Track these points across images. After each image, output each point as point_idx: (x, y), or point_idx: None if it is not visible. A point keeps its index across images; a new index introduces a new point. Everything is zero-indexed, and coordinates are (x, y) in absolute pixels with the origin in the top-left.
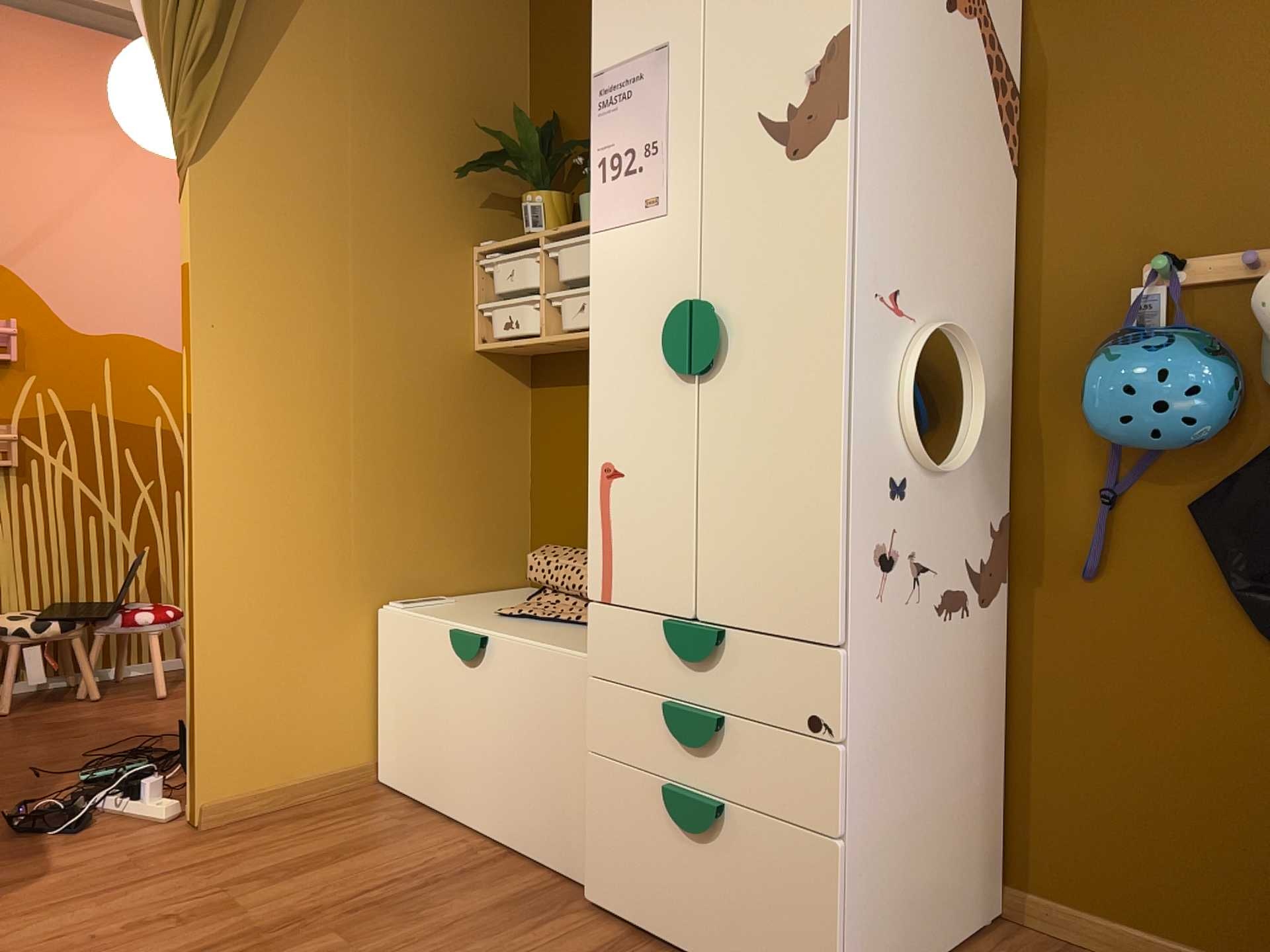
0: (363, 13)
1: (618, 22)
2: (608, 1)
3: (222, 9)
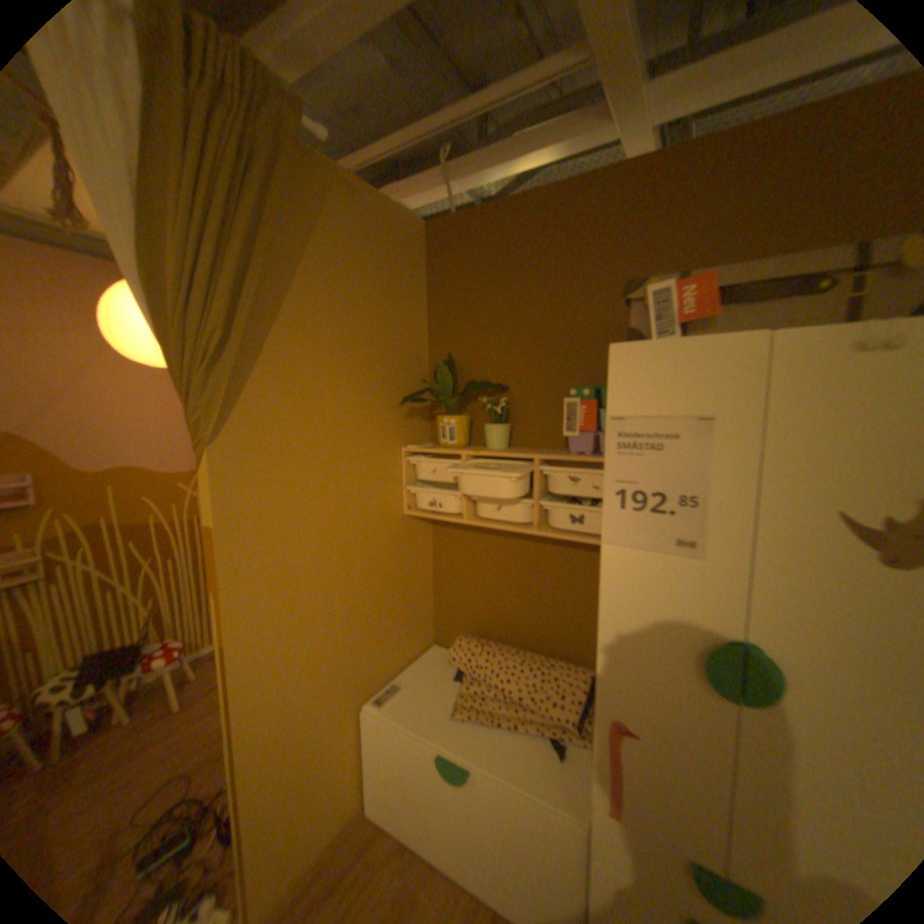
0: (329, 291)
1: (643, 378)
2: (628, 356)
3: (227, 306)
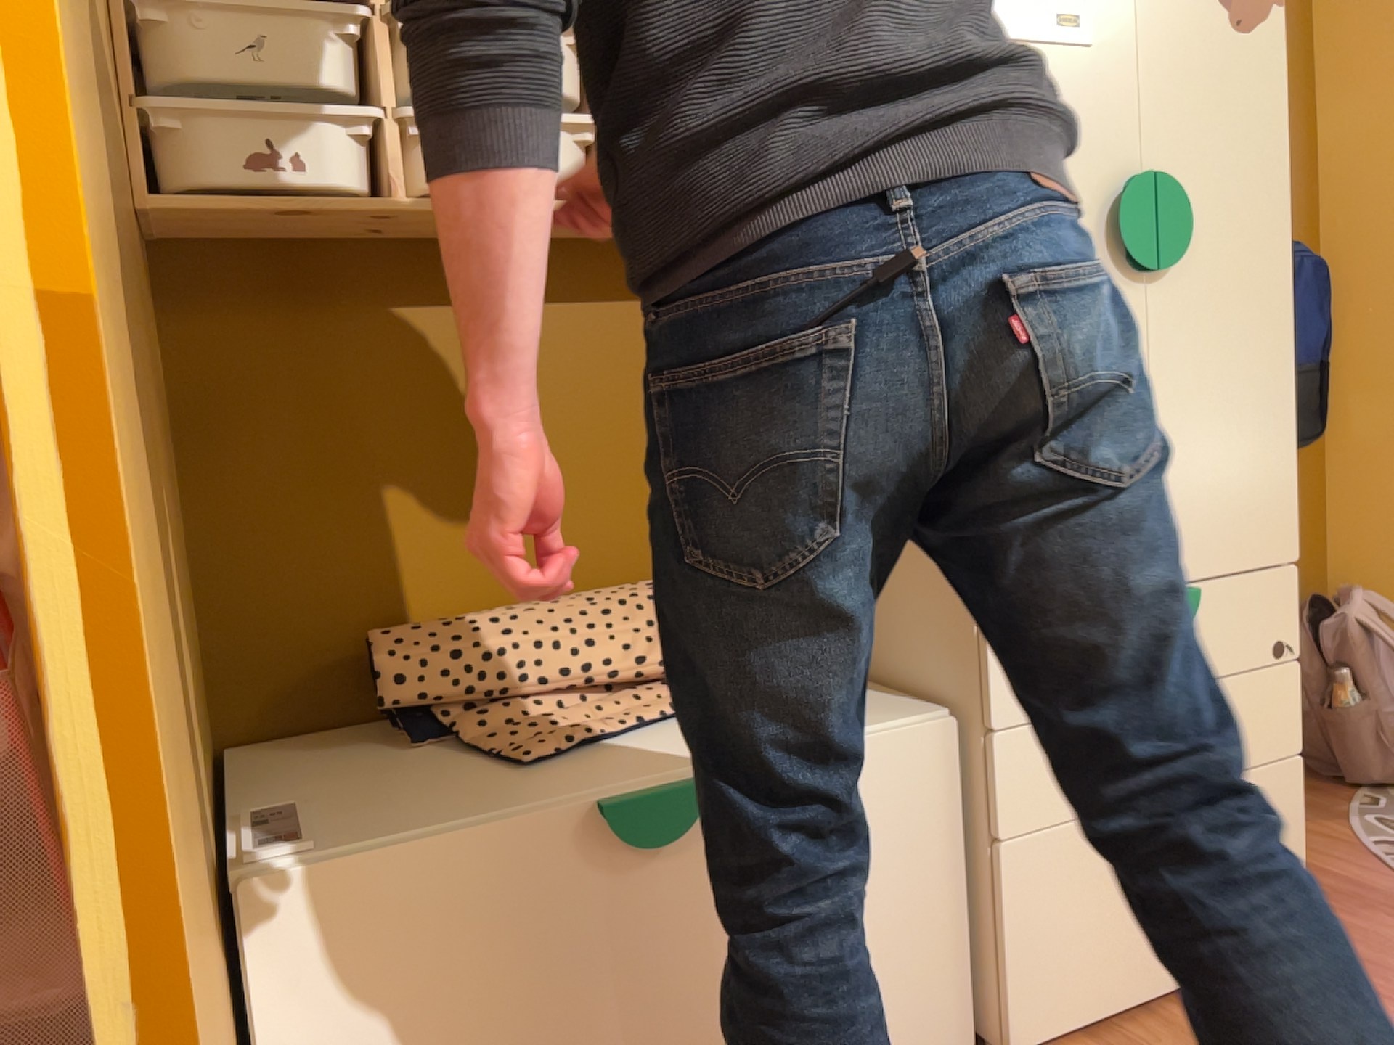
0: None
1: None
2: None
3: None
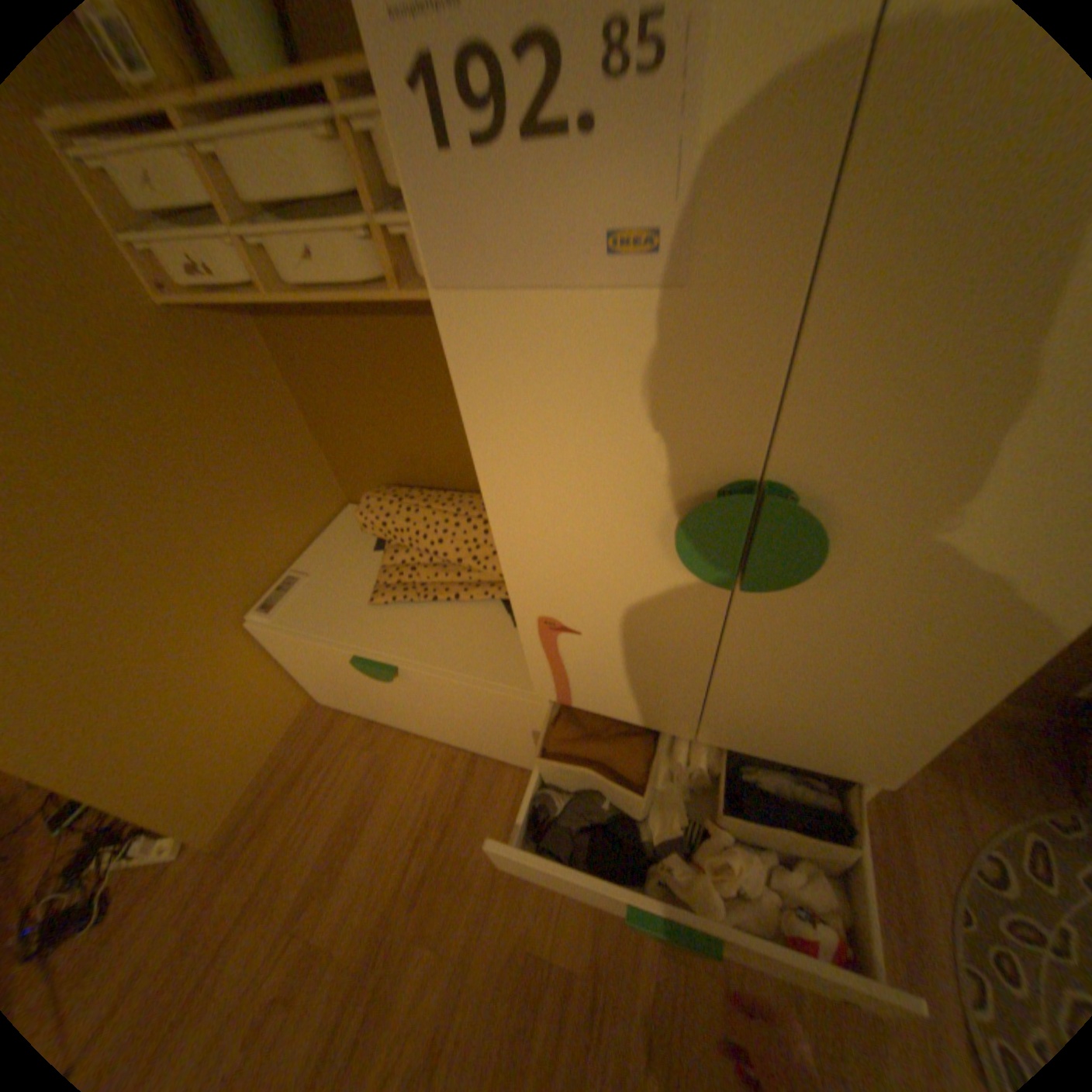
0: None
1: None
2: None
3: None
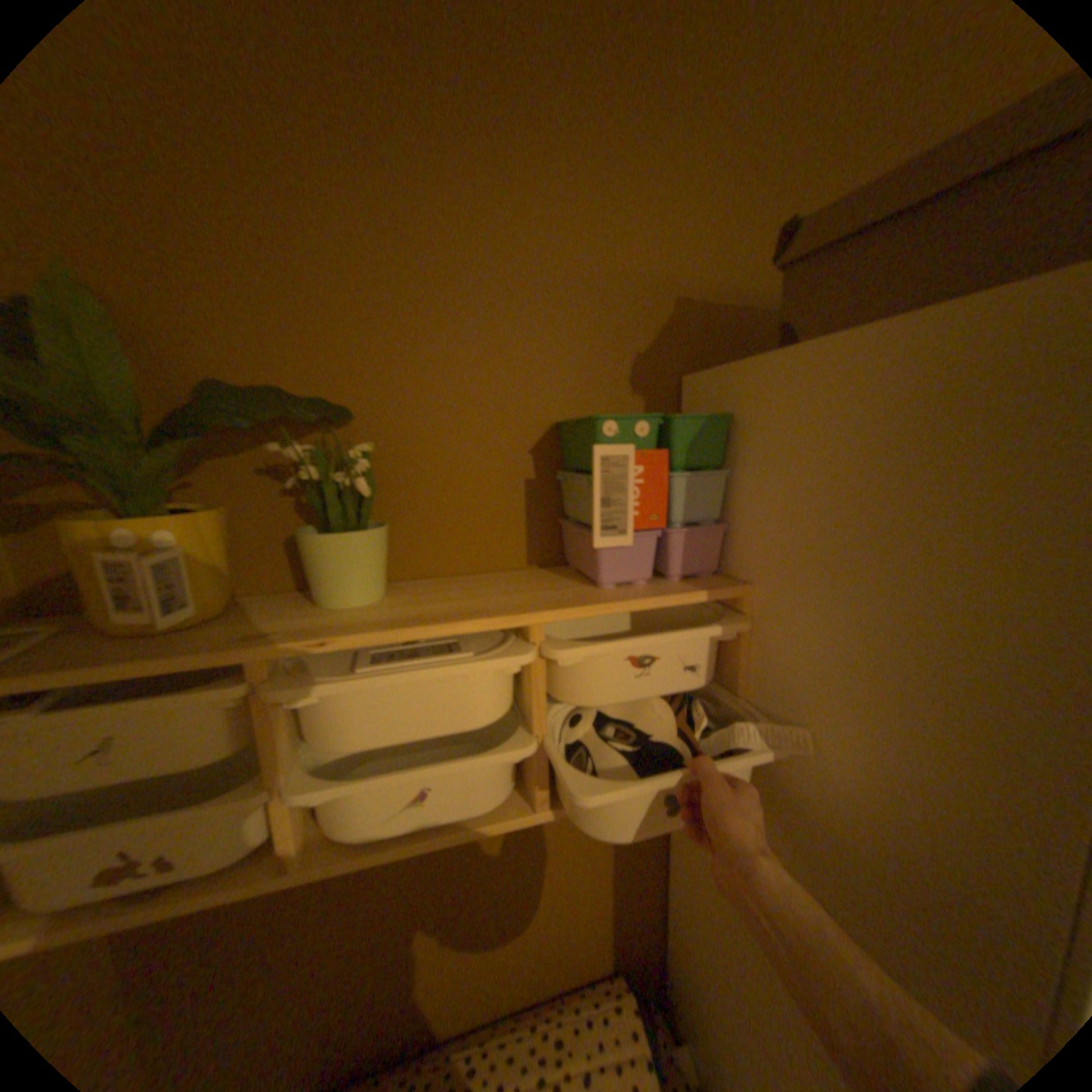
0: None
1: None
2: None
3: None
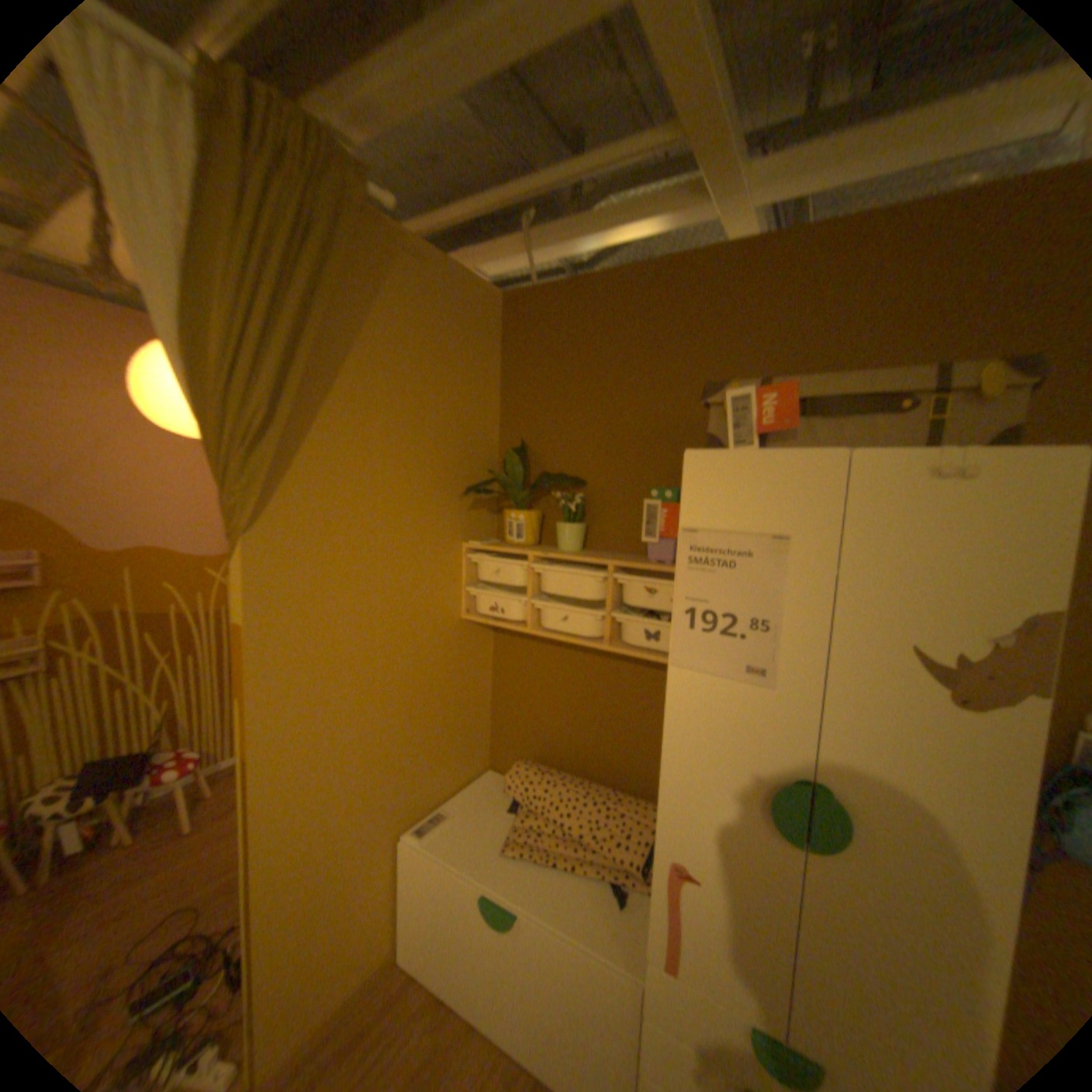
0: (389, 368)
1: (718, 490)
2: (704, 465)
3: (274, 385)
